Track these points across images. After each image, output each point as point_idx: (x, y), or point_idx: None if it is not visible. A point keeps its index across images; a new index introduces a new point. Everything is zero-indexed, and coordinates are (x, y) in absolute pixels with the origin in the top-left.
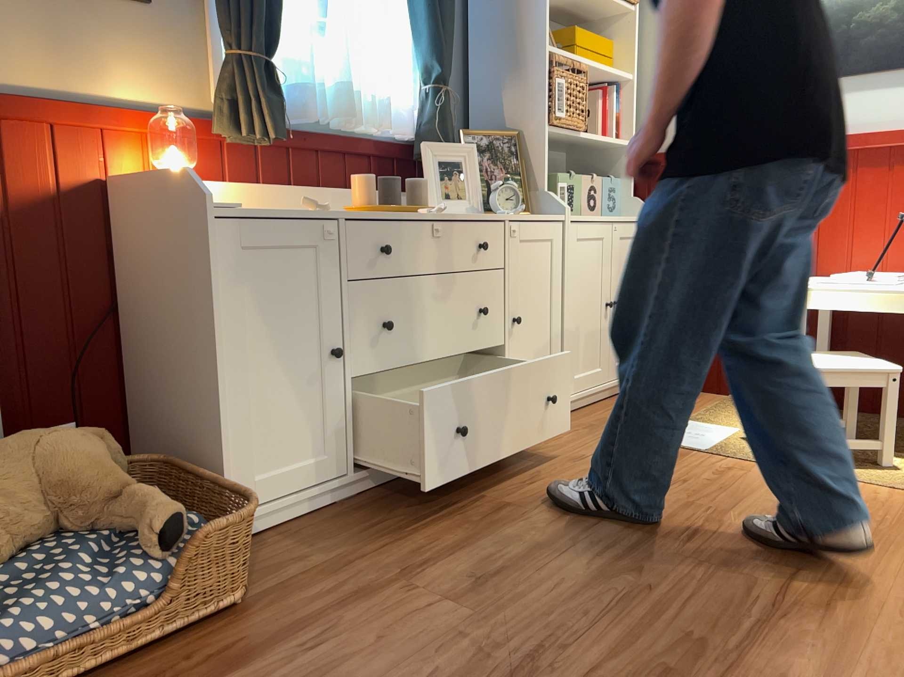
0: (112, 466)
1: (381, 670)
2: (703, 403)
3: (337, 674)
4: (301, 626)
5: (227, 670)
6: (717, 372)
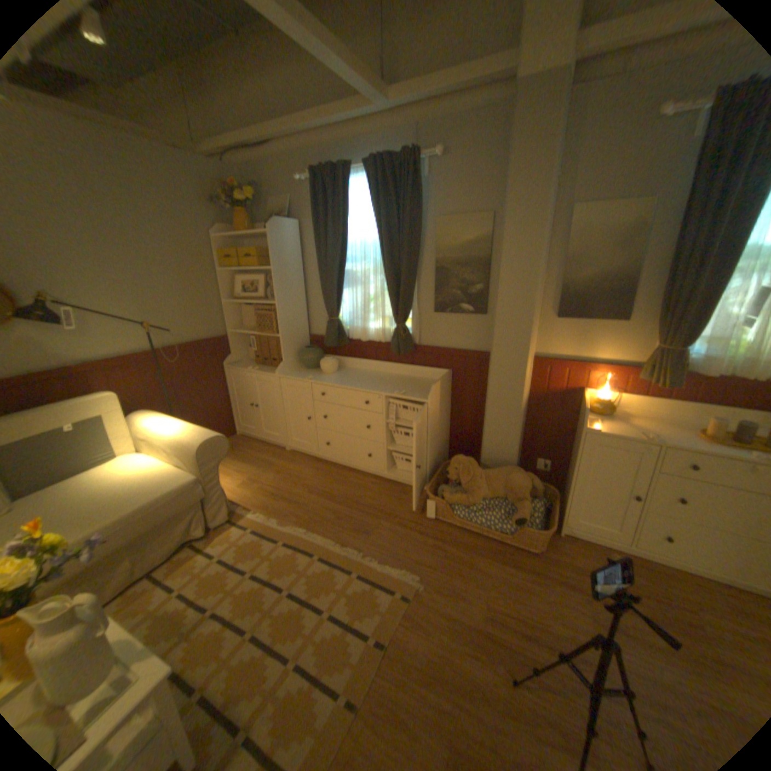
0: (528, 491)
1: (541, 610)
2: None
3: (530, 598)
4: (542, 578)
5: (513, 568)
6: None
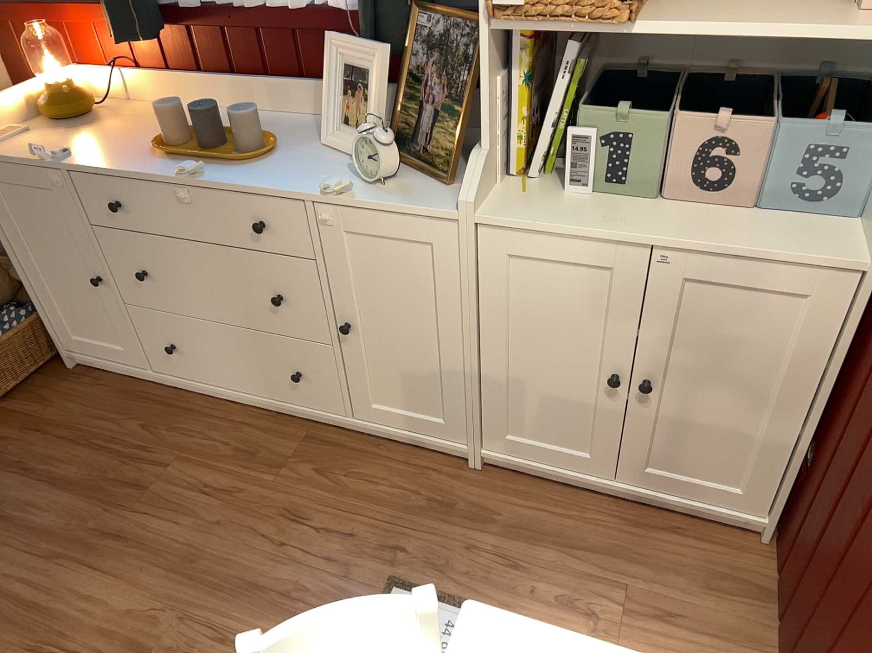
0: None
1: None
2: (678, 651)
3: None
4: None
5: None
6: (796, 650)
